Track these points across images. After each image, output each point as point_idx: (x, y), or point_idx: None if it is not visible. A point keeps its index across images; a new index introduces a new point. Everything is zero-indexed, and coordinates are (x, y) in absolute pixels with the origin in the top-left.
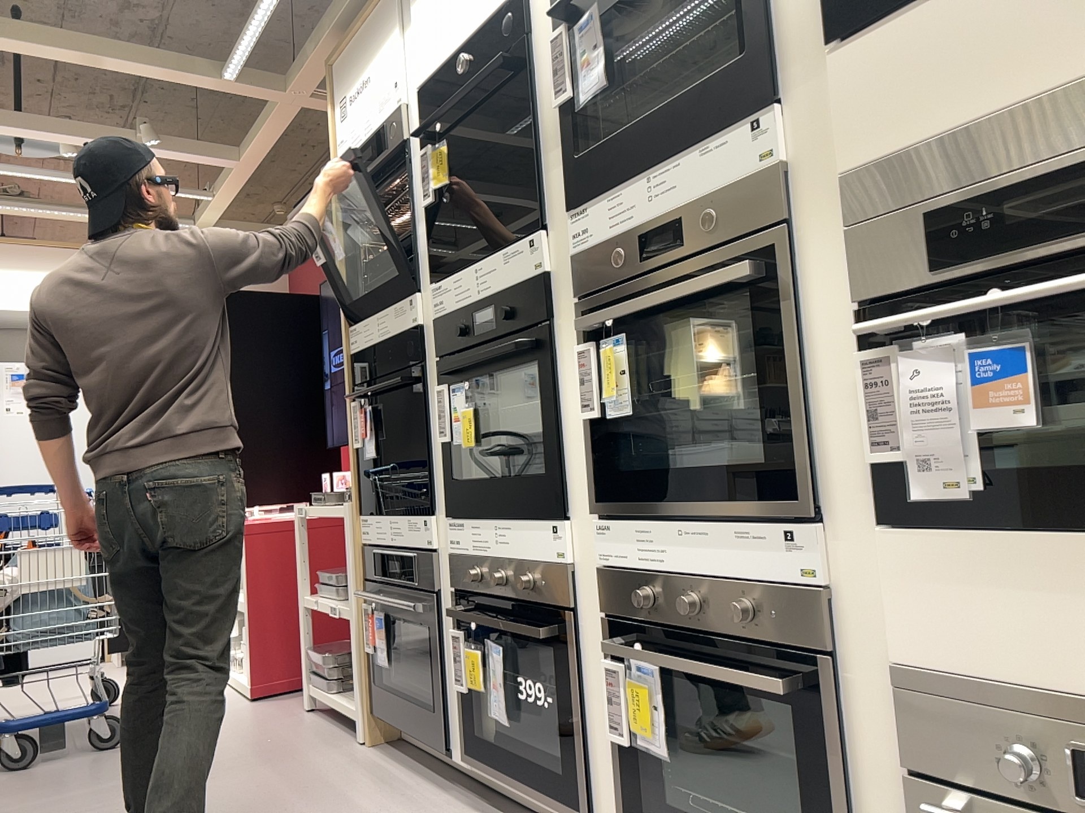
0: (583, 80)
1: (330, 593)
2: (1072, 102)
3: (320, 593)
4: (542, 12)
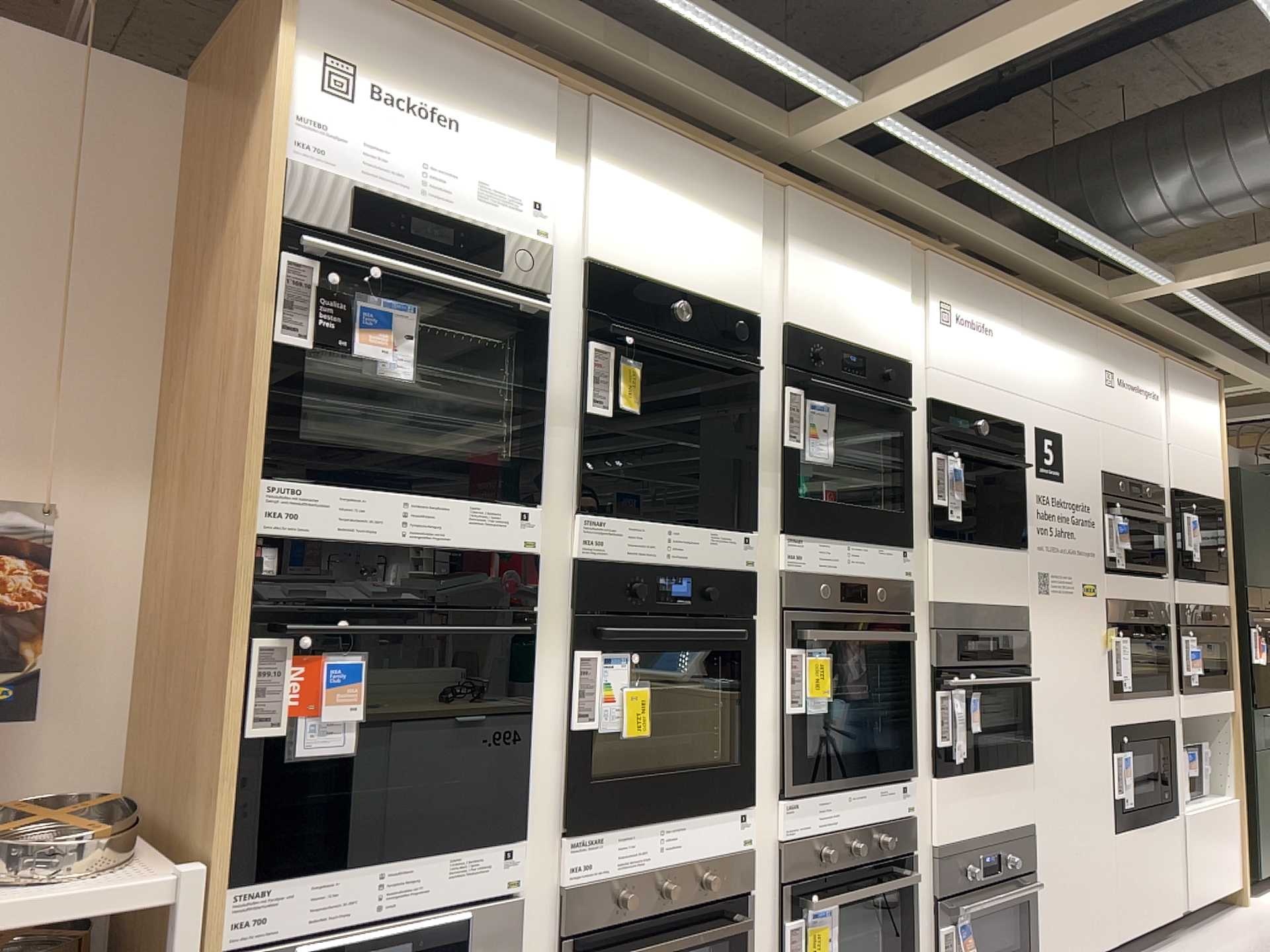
0: (806, 445)
1: None
2: (976, 607)
3: None
4: (765, 353)
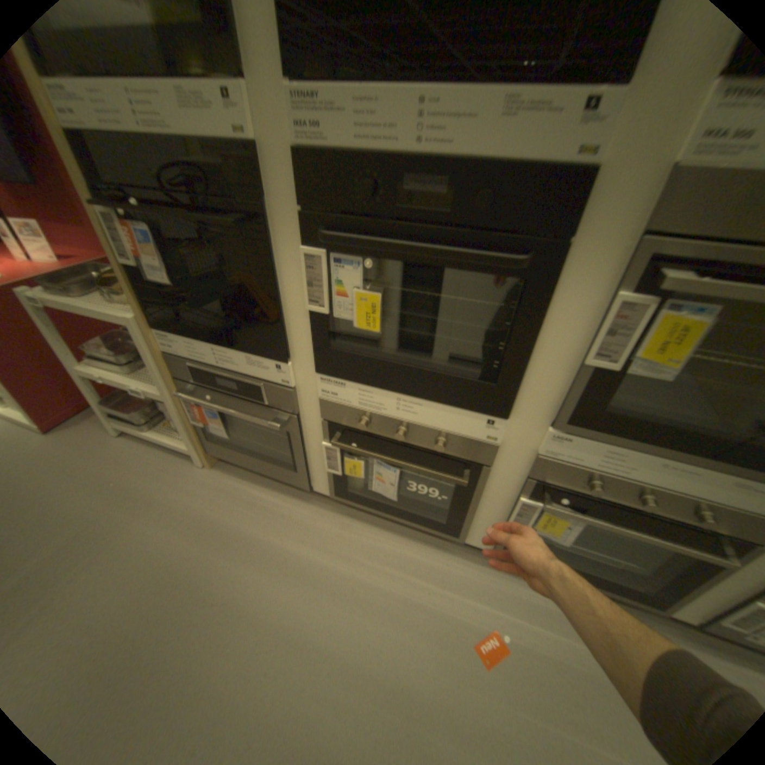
0: None
1: (105, 364)
2: None
3: (93, 364)
4: None
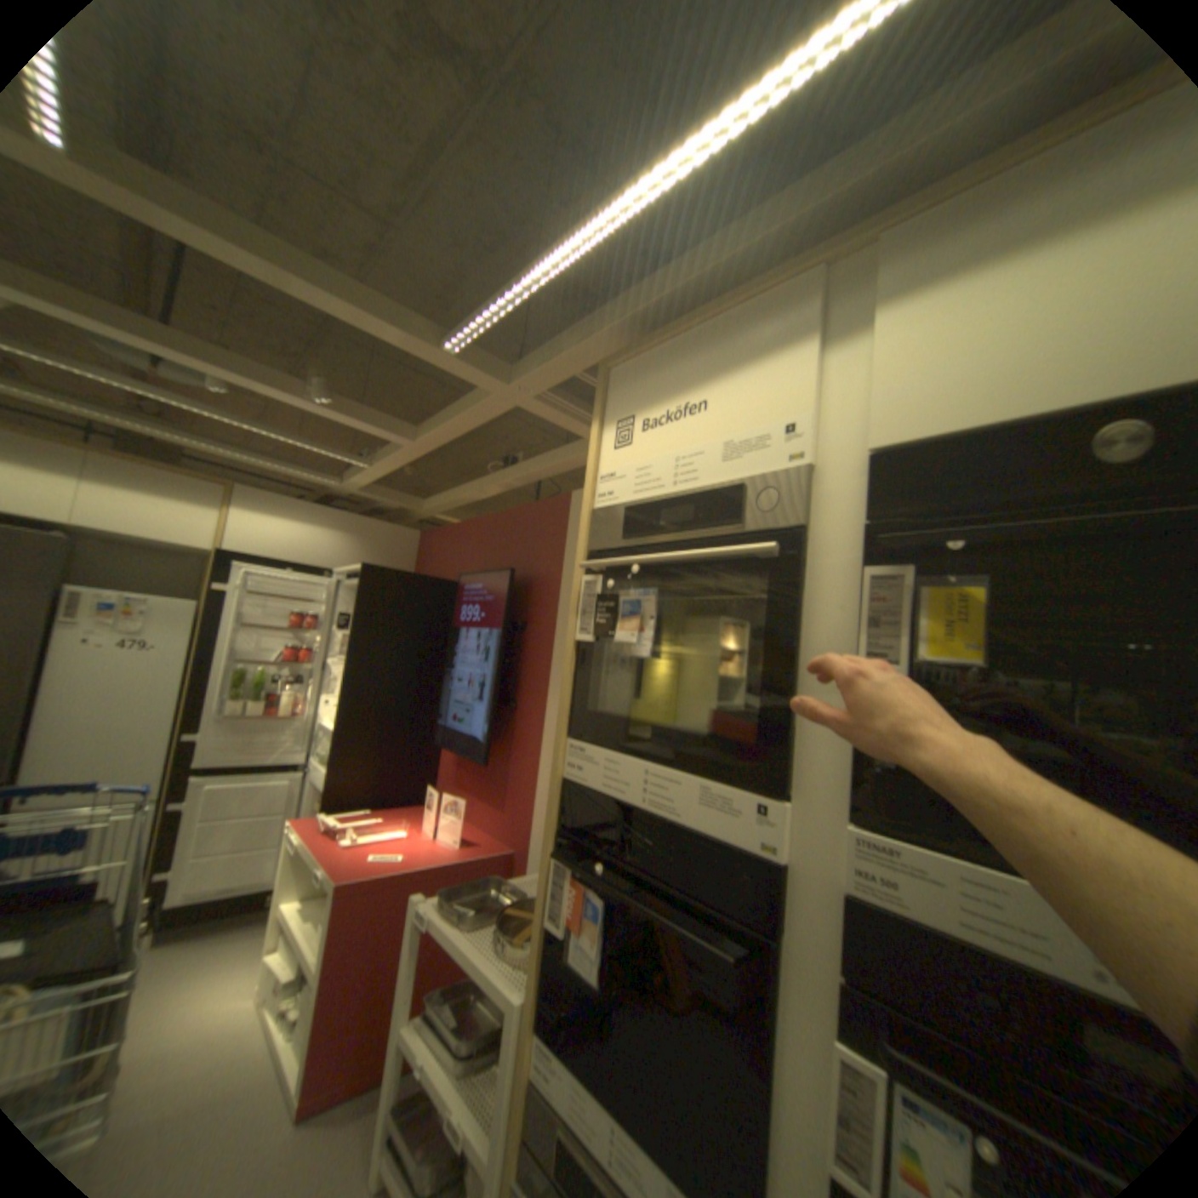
0: None
1: (438, 1039)
2: None
3: (424, 1032)
4: None
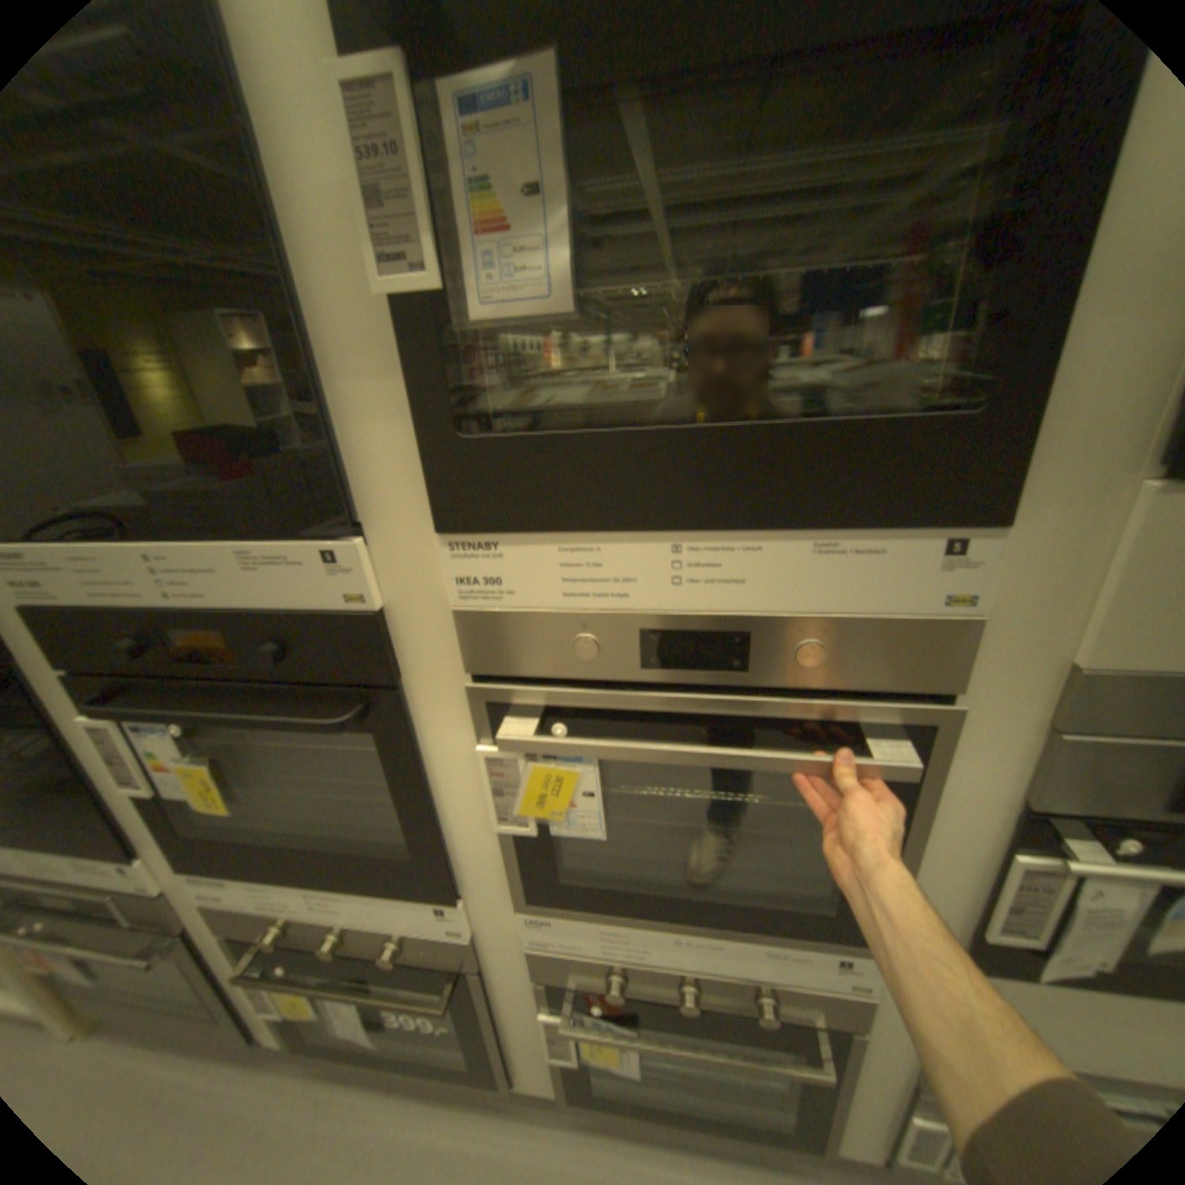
0: (490, 259)
1: None
2: None
3: None
4: None
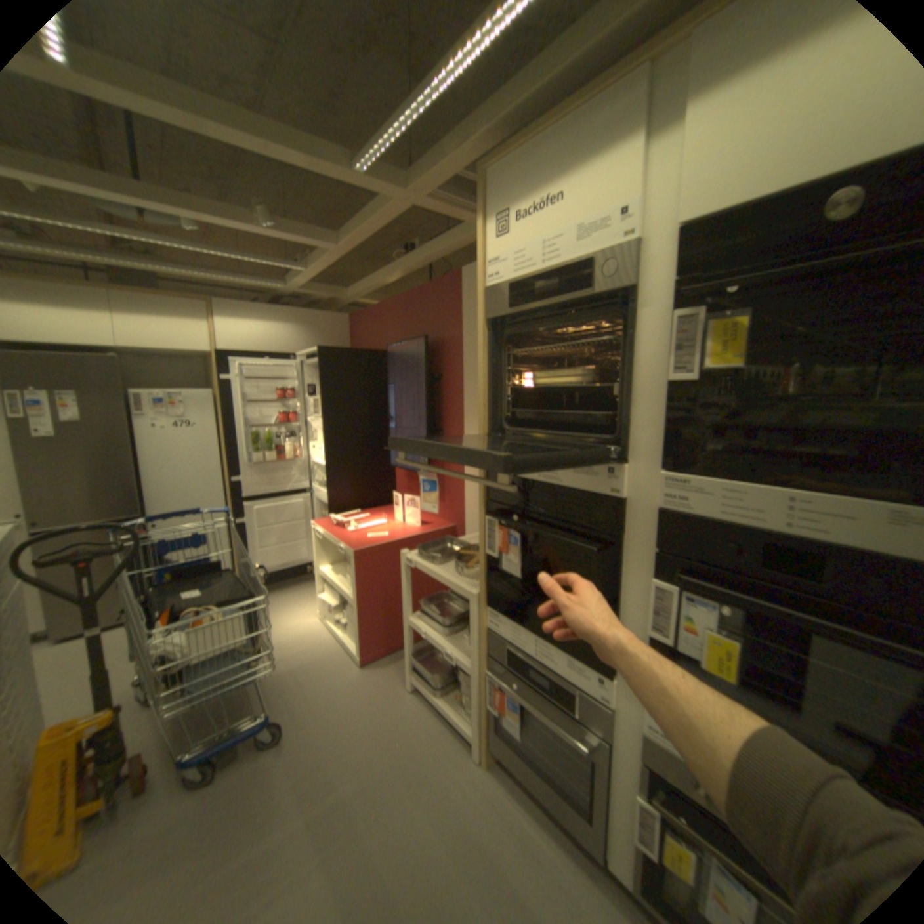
0: None
1: (430, 621)
2: None
3: (421, 618)
4: None
